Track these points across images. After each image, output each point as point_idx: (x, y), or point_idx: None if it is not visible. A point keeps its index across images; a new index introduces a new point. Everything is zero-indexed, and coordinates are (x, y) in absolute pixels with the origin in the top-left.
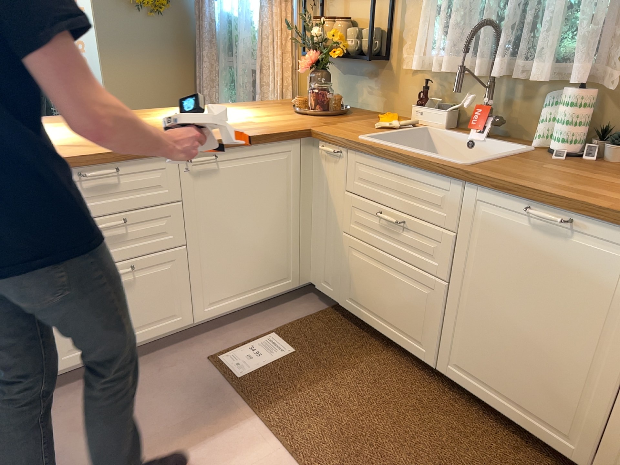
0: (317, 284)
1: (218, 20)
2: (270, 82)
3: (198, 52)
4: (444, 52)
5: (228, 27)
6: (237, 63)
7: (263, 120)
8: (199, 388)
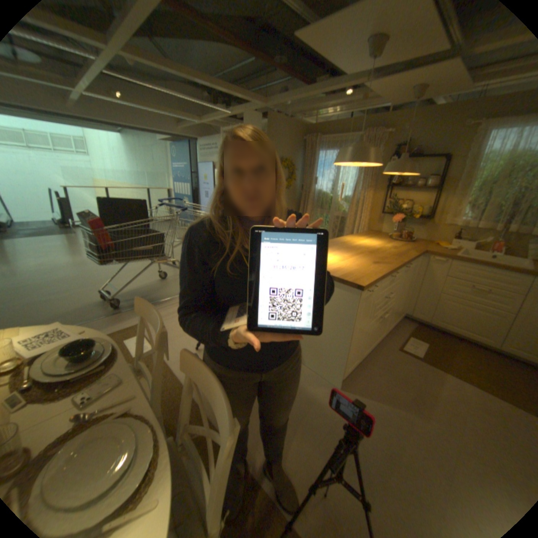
0: (414, 315)
1: (314, 192)
2: (356, 223)
3: (301, 206)
4: (476, 219)
5: (321, 195)
6: (329, 213)
7: (397, 245)
8: (412, 364)
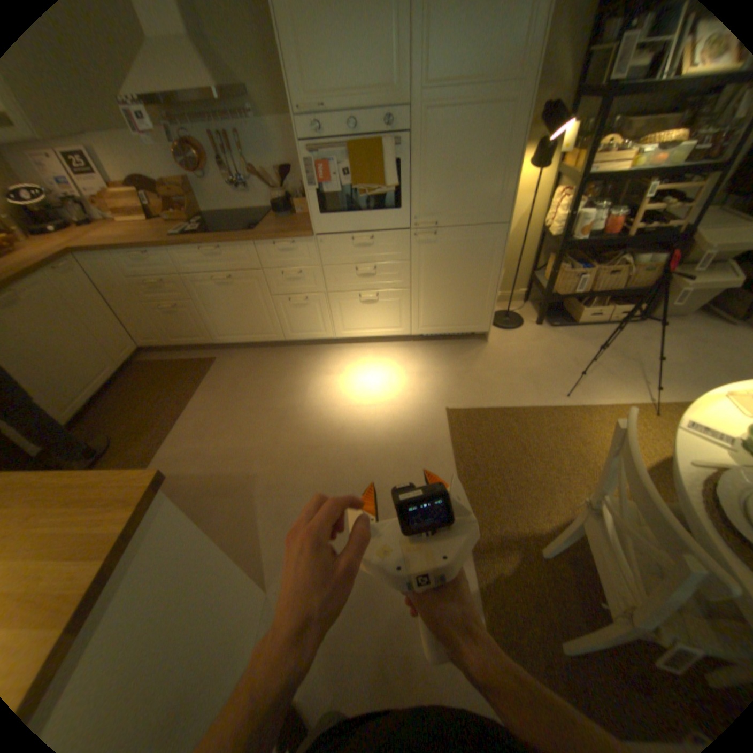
0: None
1: None
2: None
3: None
4: None
5: None
6: None
7: None
8: None
